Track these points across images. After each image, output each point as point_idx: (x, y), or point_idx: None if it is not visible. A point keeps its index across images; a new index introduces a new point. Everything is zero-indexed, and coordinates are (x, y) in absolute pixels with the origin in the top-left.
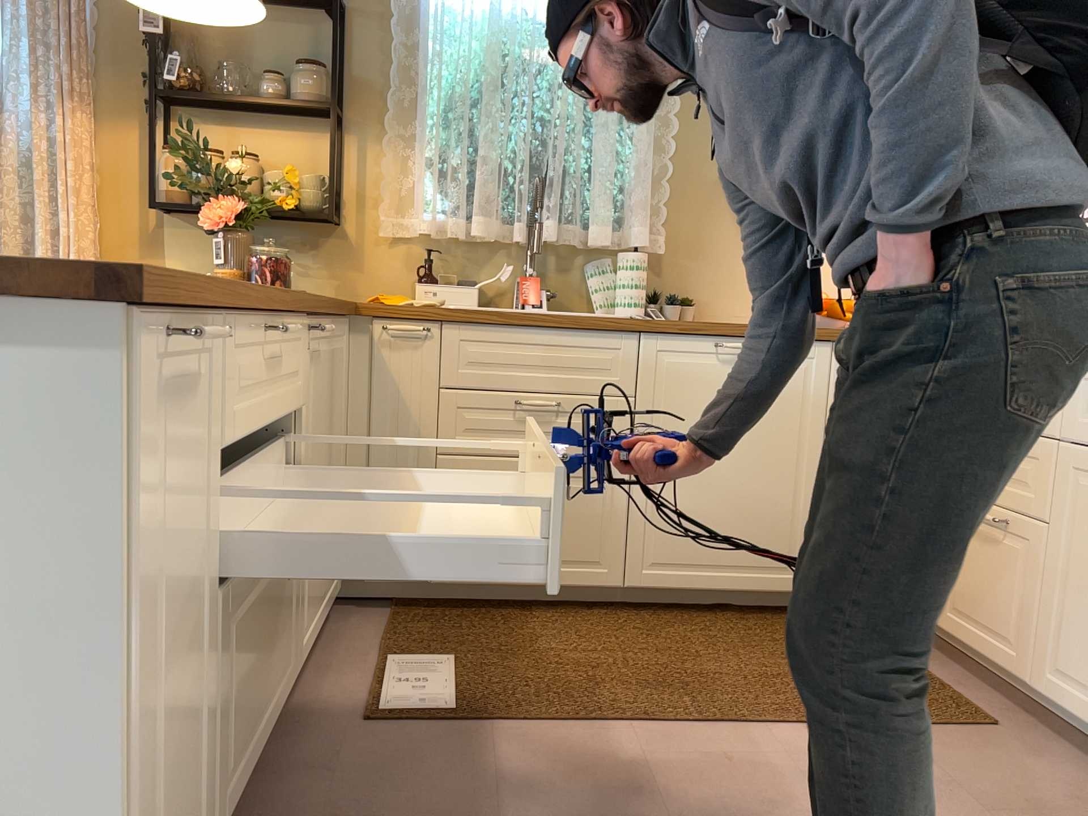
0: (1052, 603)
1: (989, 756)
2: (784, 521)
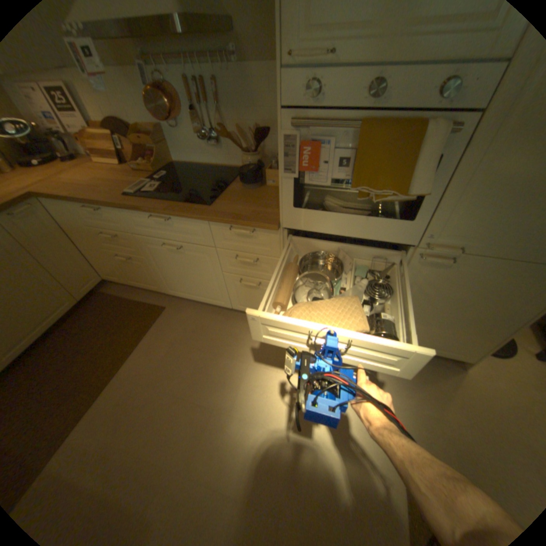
0: (158, 275)
1: (170, 322)
2: (45, 294)
